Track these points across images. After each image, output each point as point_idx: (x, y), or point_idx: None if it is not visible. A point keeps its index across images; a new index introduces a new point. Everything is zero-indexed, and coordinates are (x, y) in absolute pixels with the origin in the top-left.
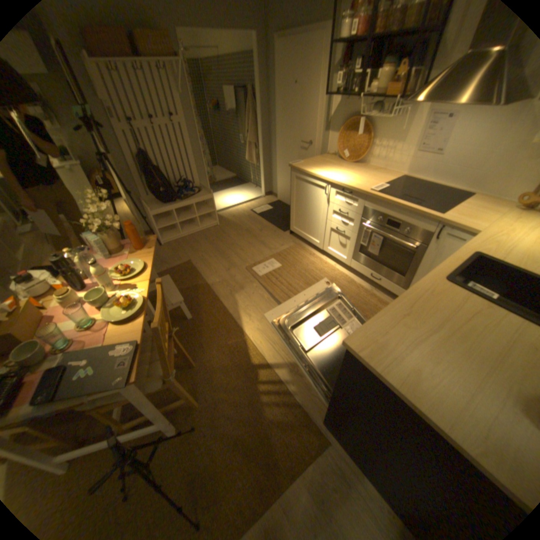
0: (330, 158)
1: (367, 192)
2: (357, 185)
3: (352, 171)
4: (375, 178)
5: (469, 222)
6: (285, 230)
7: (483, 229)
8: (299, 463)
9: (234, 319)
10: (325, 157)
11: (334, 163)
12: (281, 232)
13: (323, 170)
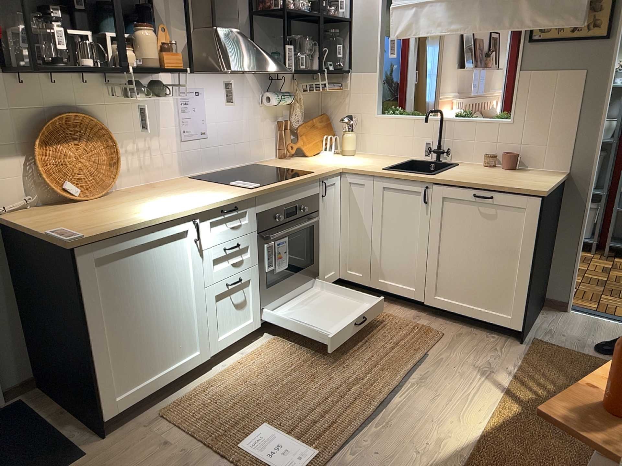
0: (47, 211)
1: (259, 190)
2: (234, 194)
3: (158, 197)
4: (199, 187)
5: (325, 168)
6: (75, 451)
7: (338, 166)
8: (573, 352)
9: (470, 460)
10: (35, 216)
11: (96, 207)
12: (84, 462)
13: (139, 212)
